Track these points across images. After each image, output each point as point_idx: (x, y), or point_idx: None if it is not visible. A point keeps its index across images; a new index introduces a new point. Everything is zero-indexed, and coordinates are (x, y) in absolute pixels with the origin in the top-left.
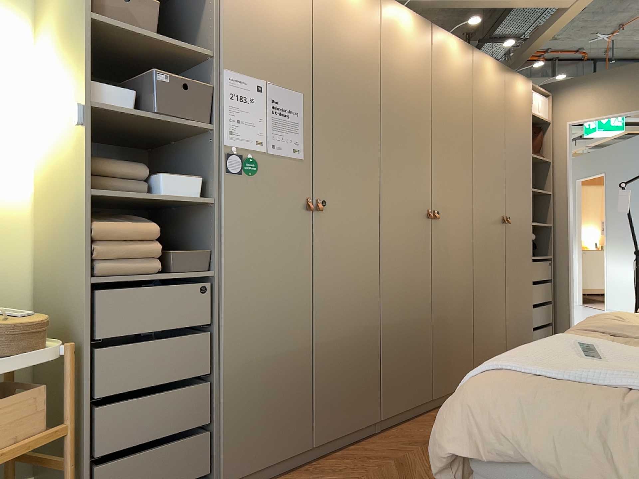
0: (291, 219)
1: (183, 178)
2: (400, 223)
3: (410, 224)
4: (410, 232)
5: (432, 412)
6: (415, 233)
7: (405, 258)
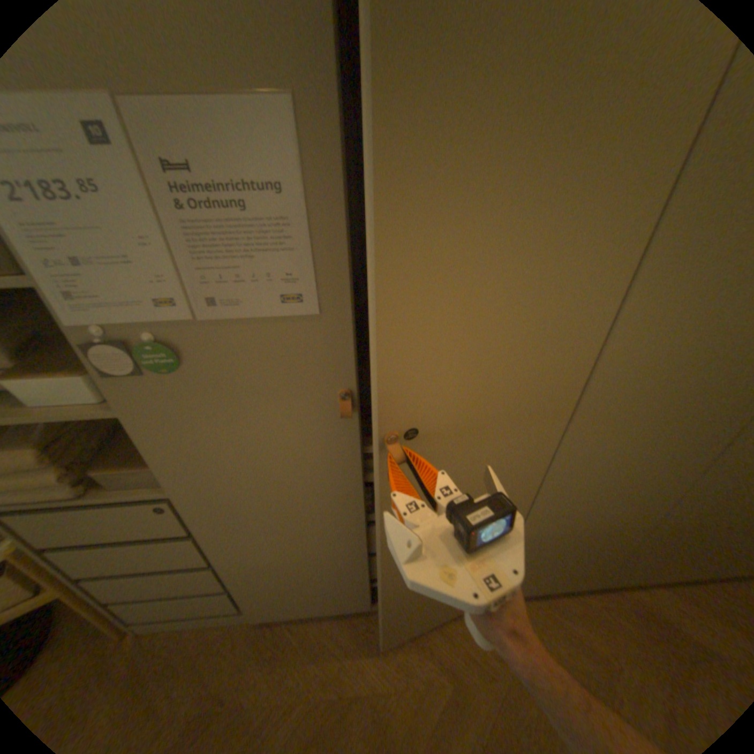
0: (305, 429)
1: (53, 380)
2: (644, 408)
3: (683, 406)
4: (673, 421)
5: (593, 601)
6: (692, 420)
7: (628, 463)
